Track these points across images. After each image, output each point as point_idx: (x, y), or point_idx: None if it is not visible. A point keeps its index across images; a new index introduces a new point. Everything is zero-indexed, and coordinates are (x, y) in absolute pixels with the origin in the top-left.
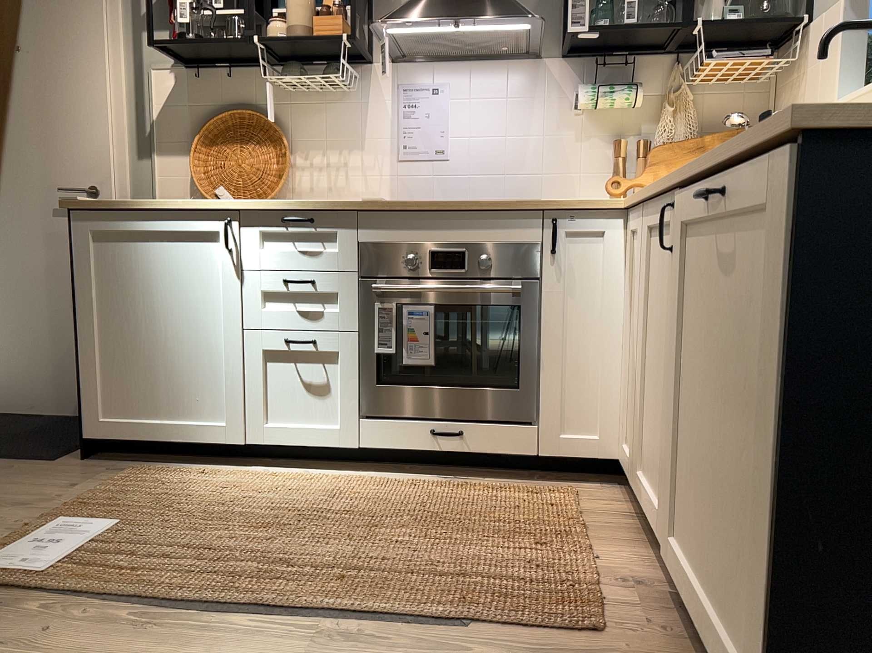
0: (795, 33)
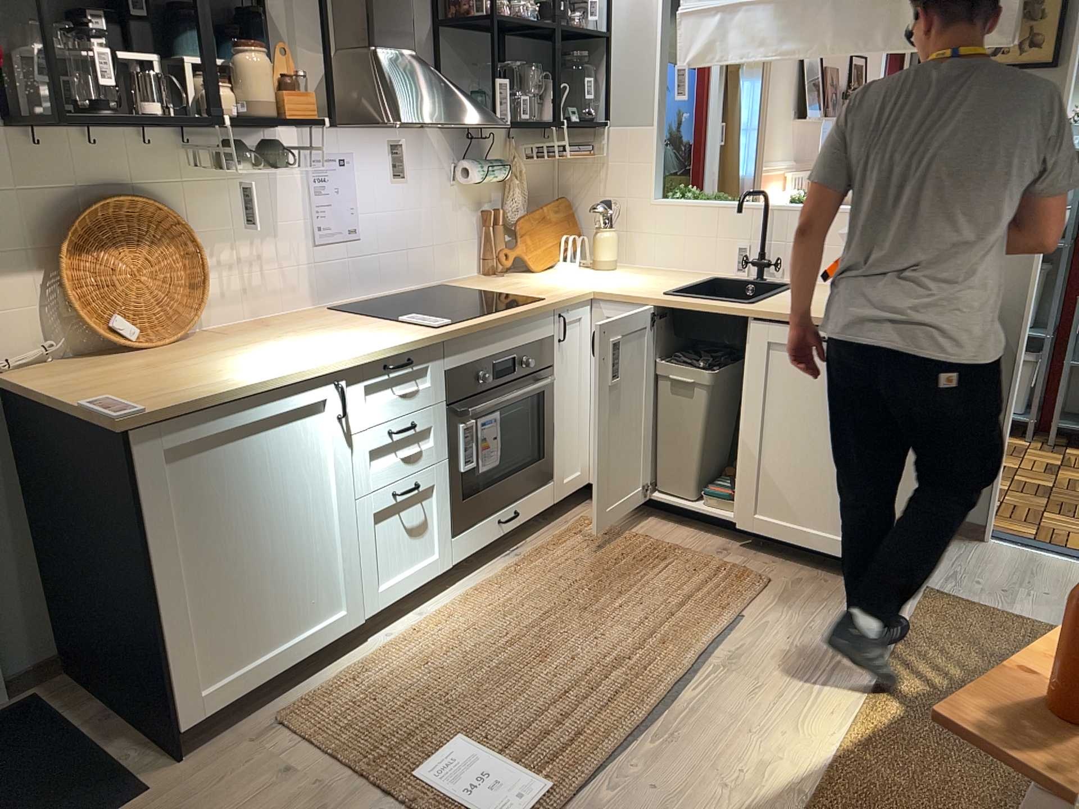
0: (592, 126)
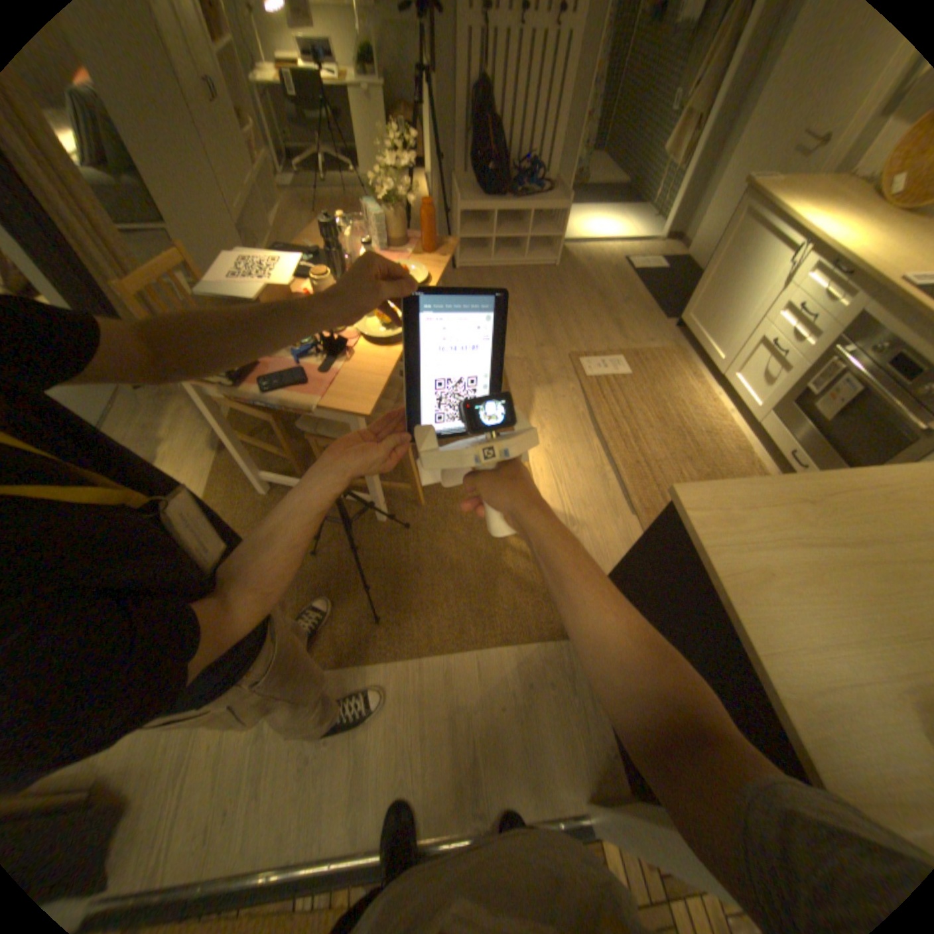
0: None
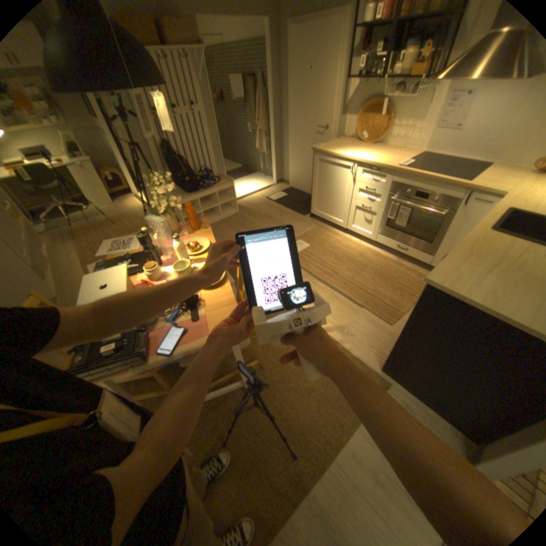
0: None
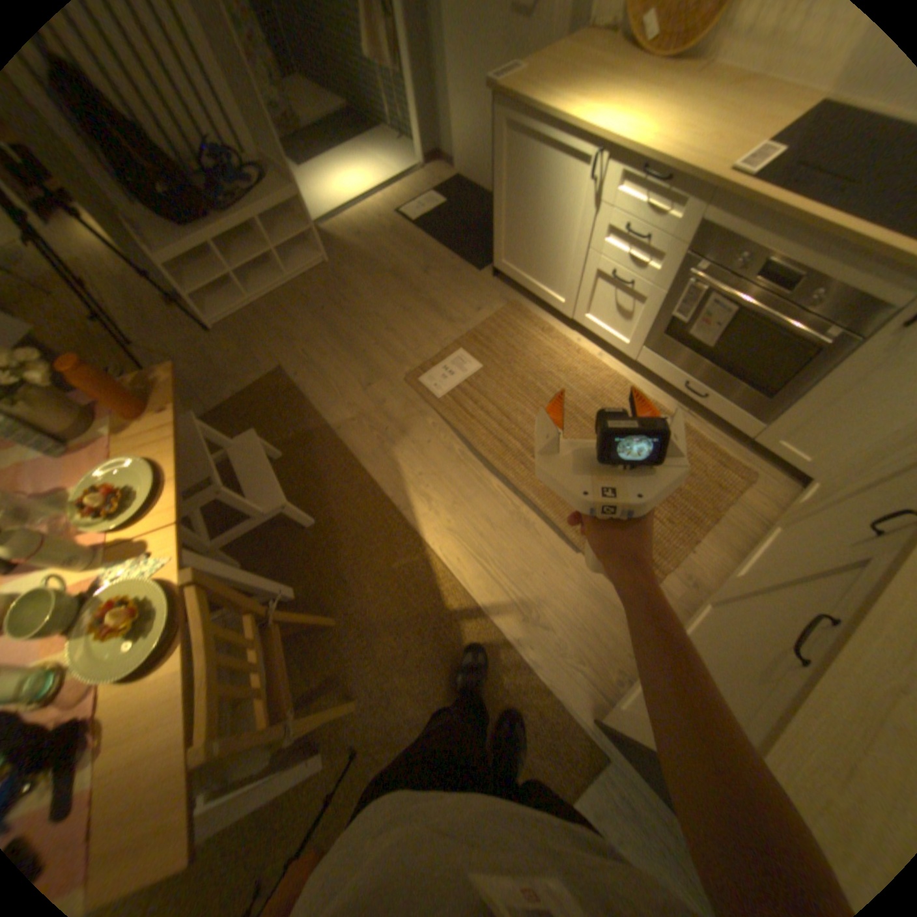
0: None
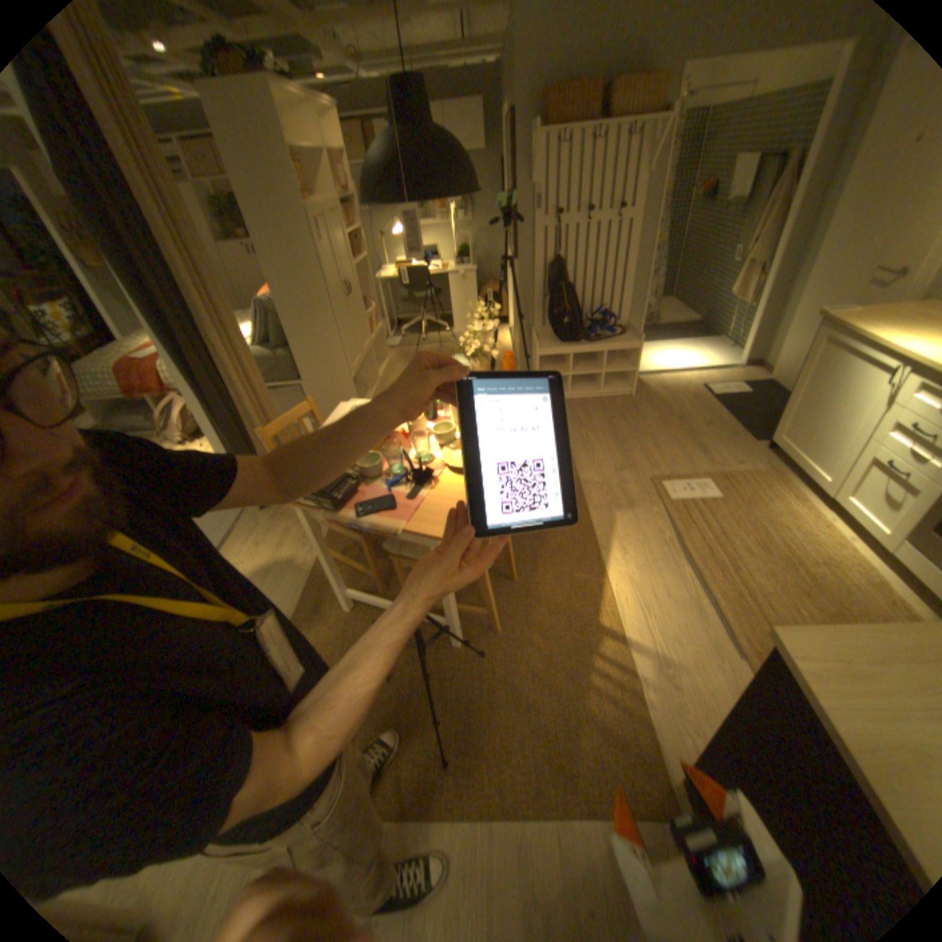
0: None
